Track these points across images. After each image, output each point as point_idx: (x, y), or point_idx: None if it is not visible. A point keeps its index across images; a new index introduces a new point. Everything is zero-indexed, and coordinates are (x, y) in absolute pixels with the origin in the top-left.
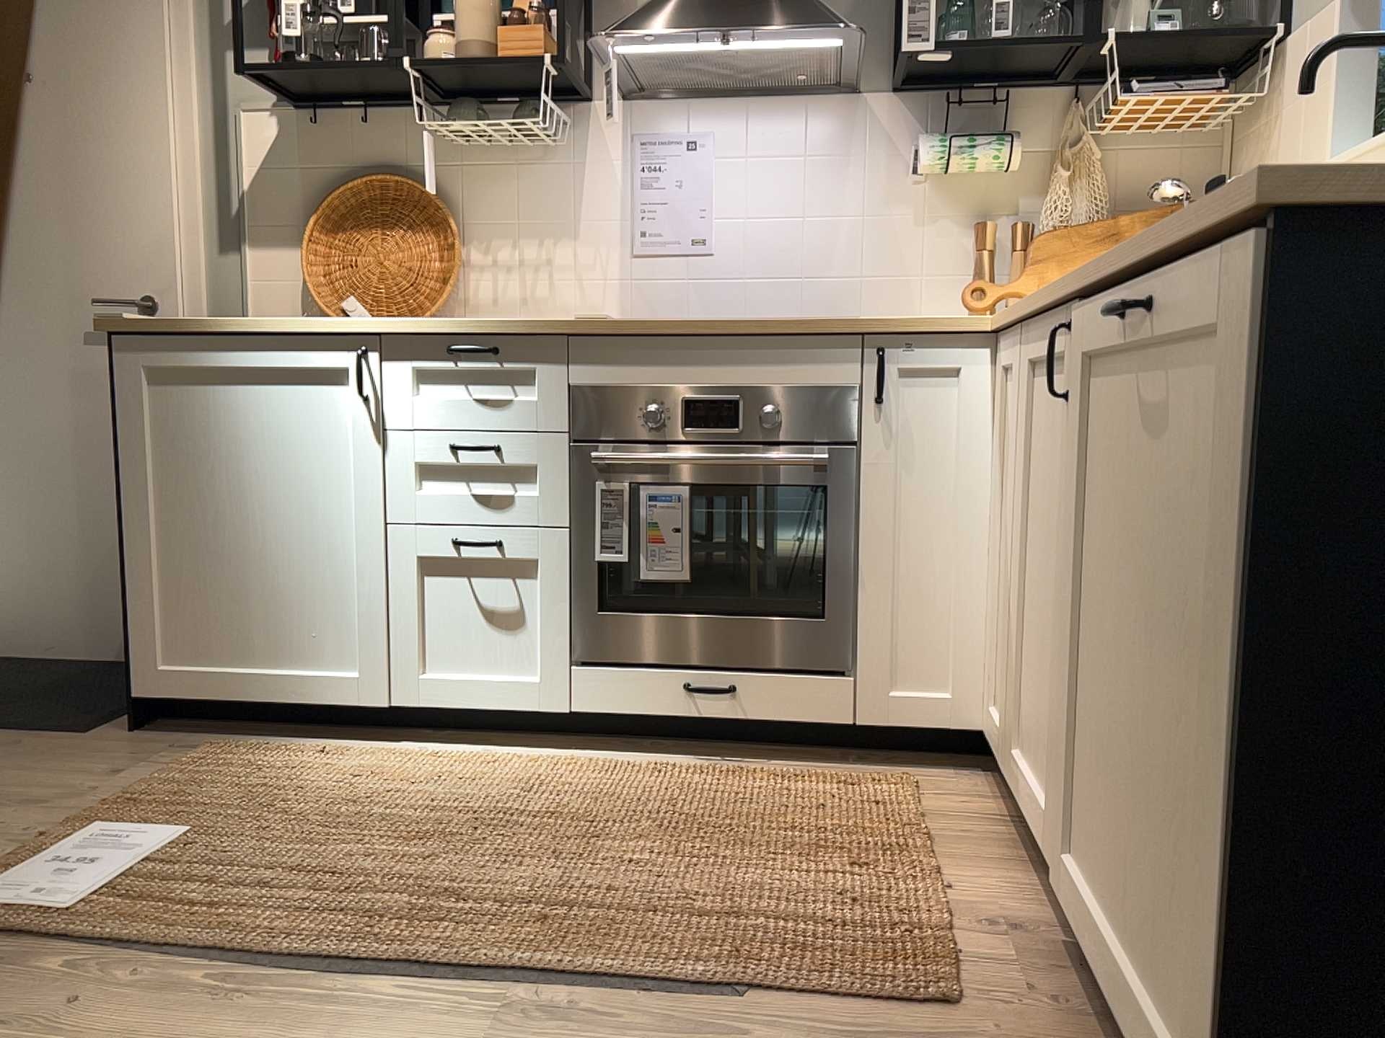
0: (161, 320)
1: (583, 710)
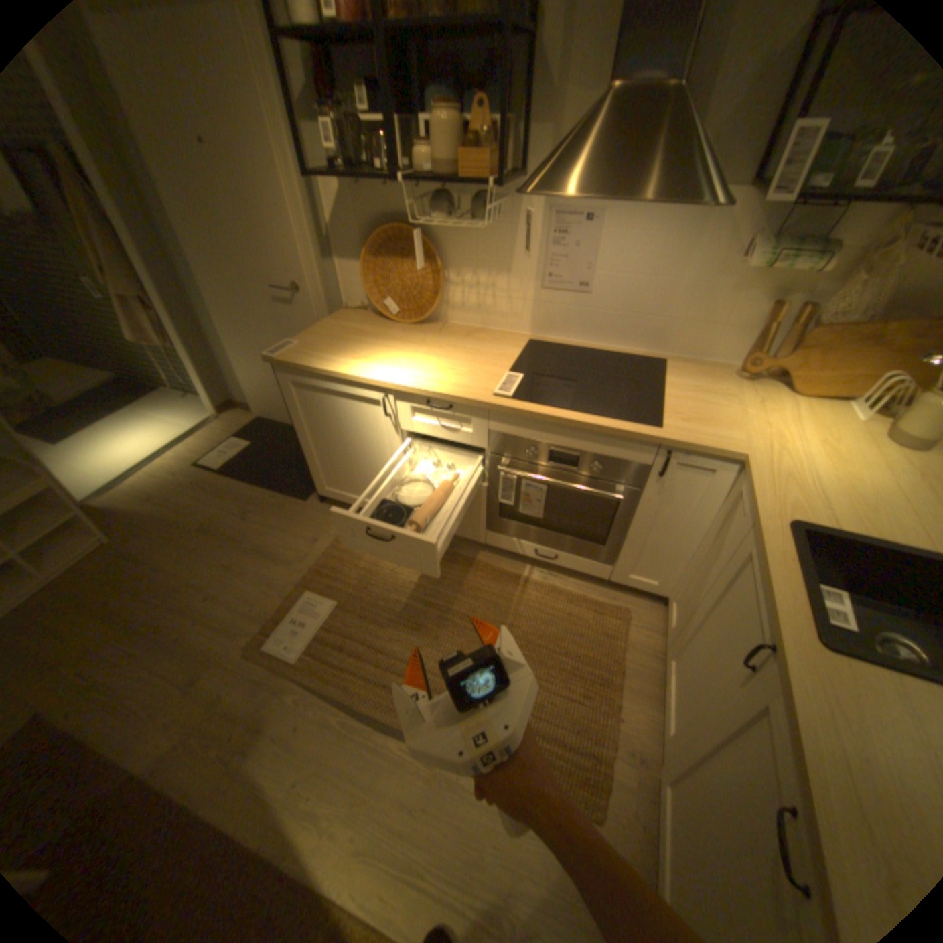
0: (290, 359)
1: (490, 544)
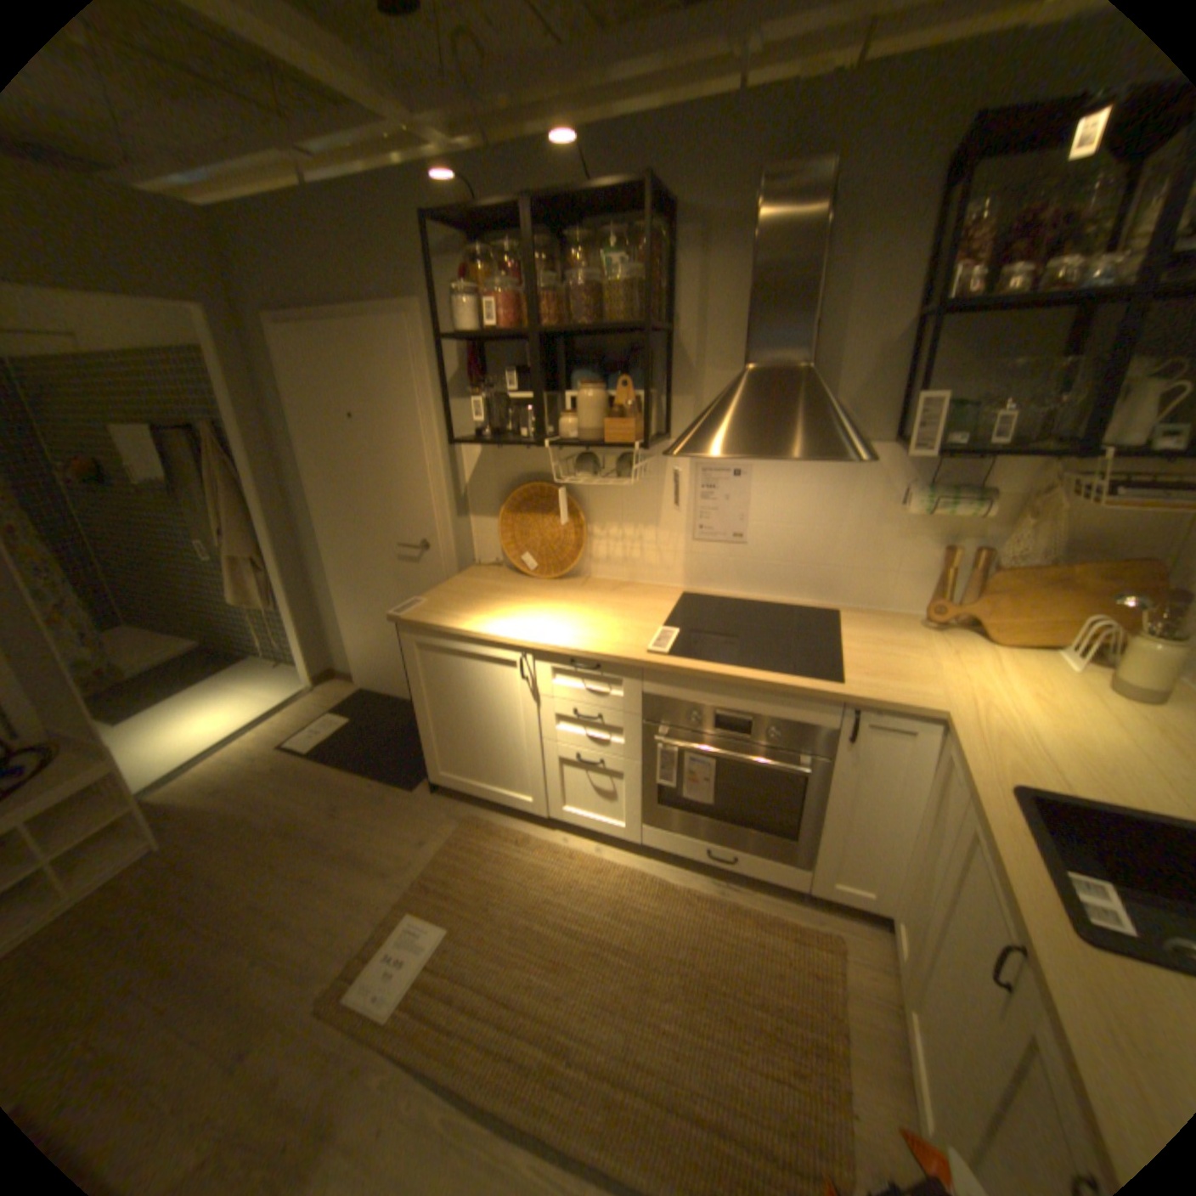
0: (420, 617)
1: (649, 843)
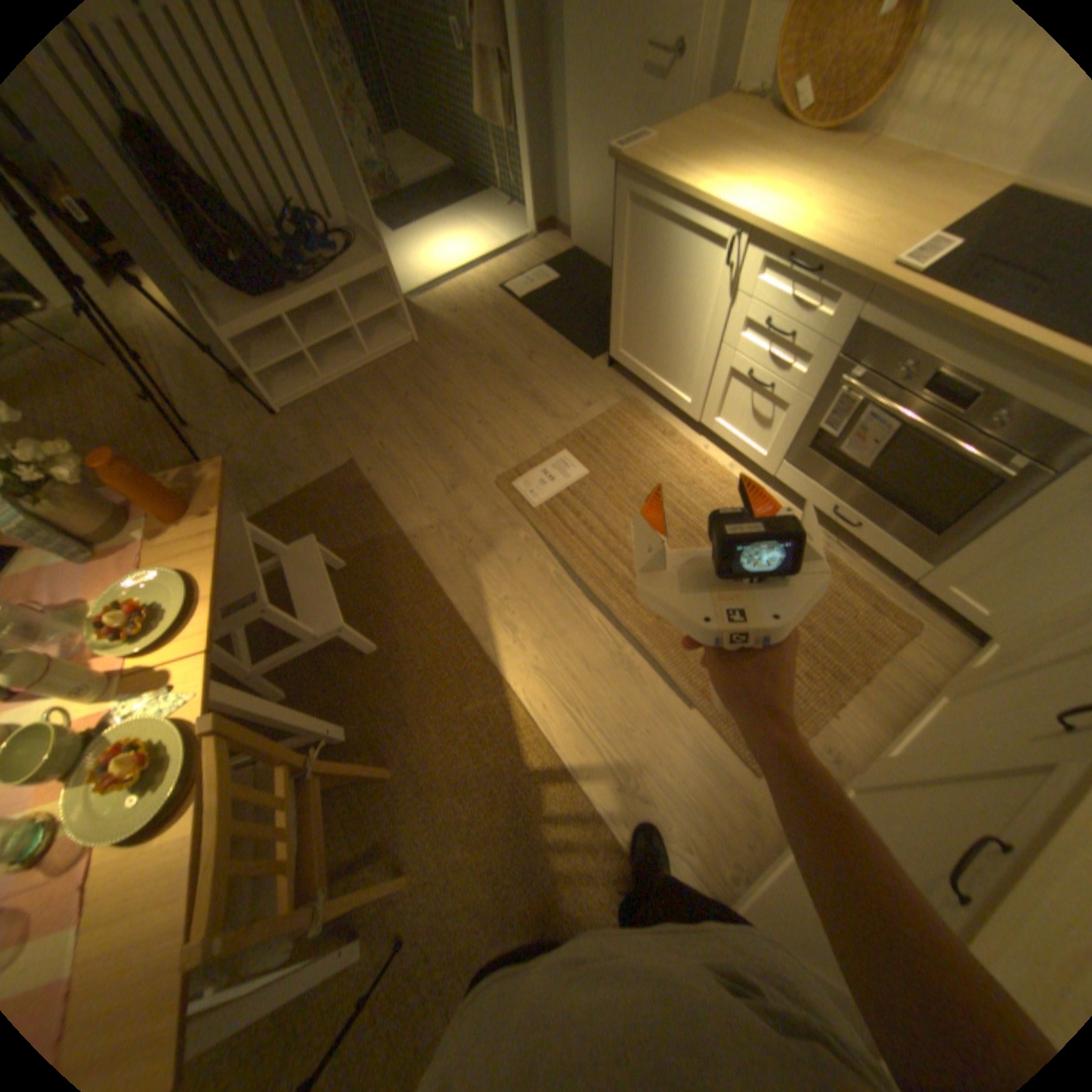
0: (642, 158)
1: (781, 479)
